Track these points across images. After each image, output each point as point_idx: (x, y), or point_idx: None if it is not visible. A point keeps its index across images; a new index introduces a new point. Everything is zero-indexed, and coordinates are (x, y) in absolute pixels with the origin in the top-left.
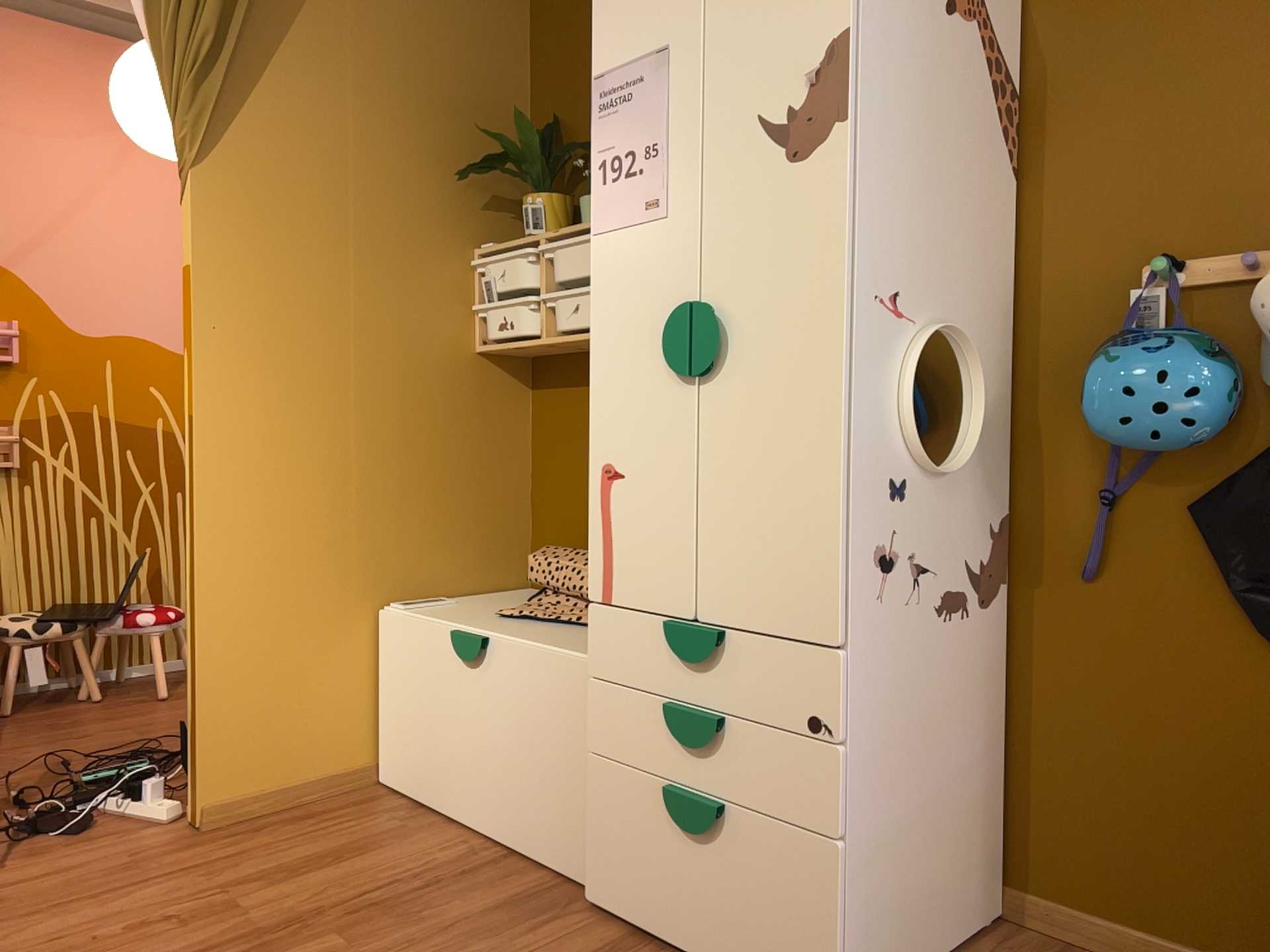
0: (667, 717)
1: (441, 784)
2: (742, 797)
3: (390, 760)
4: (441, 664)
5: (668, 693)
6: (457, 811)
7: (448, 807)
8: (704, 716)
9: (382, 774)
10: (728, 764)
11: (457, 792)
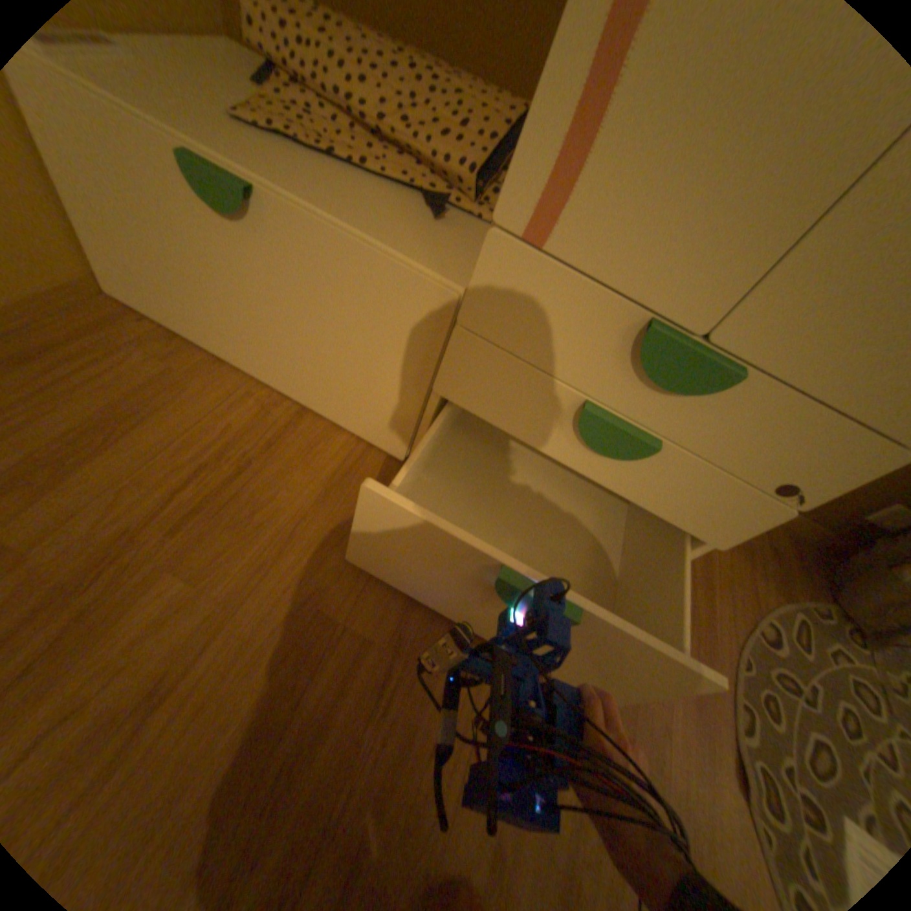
0: (578, 411)
1: (202, 328)
2: (632, 492)
3: (116, 280)
4: (169, 194)
5: (591, 389)
6: (231, 357)
7: (218, 350)
8: (644, 437)
9: (110, 290)
10: (634, 468)
11: (228, 342)
